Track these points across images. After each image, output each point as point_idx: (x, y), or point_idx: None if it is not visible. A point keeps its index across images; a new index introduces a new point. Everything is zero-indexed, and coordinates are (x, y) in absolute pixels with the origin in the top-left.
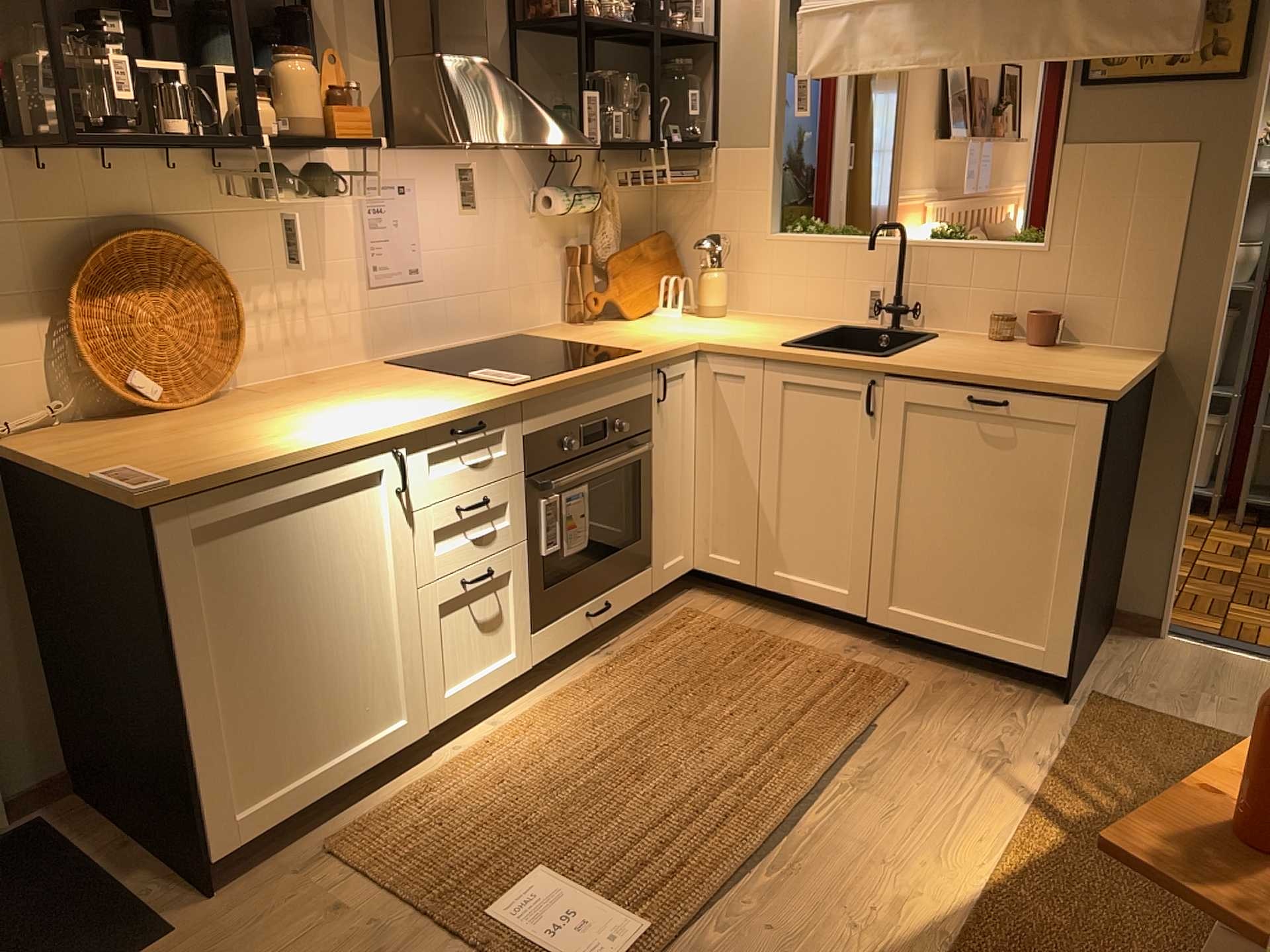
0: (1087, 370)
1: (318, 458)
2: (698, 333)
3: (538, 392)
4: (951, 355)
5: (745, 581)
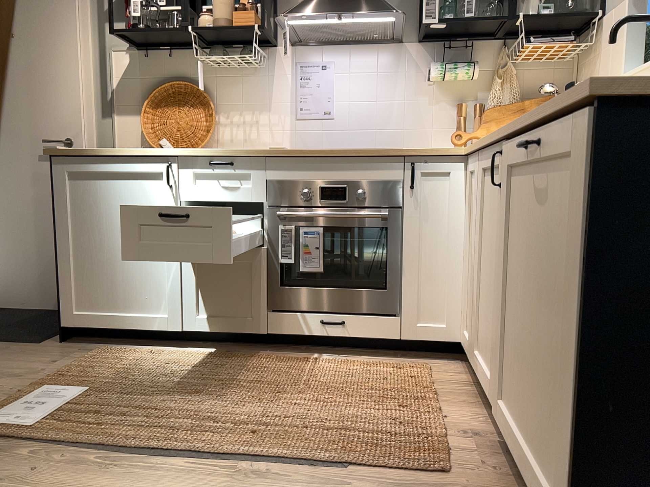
0: None
1: (125, 155)
2: None
3: (276, 153)
4: None
5: (470, 357)
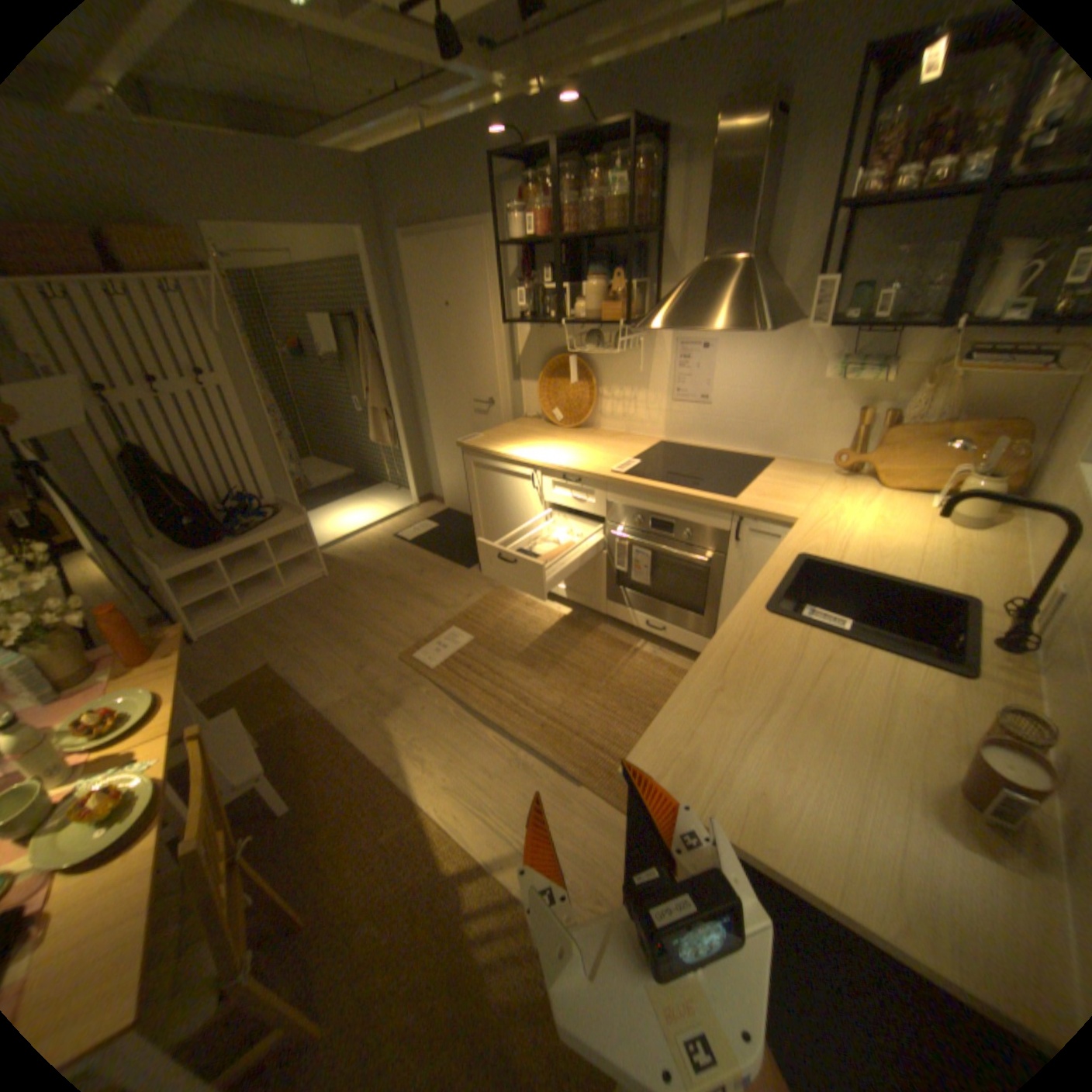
0: (763, 791)
1: (504, 458)
2: (842, 518)
3: (612, 481)
4: (811, 665)
5: None
